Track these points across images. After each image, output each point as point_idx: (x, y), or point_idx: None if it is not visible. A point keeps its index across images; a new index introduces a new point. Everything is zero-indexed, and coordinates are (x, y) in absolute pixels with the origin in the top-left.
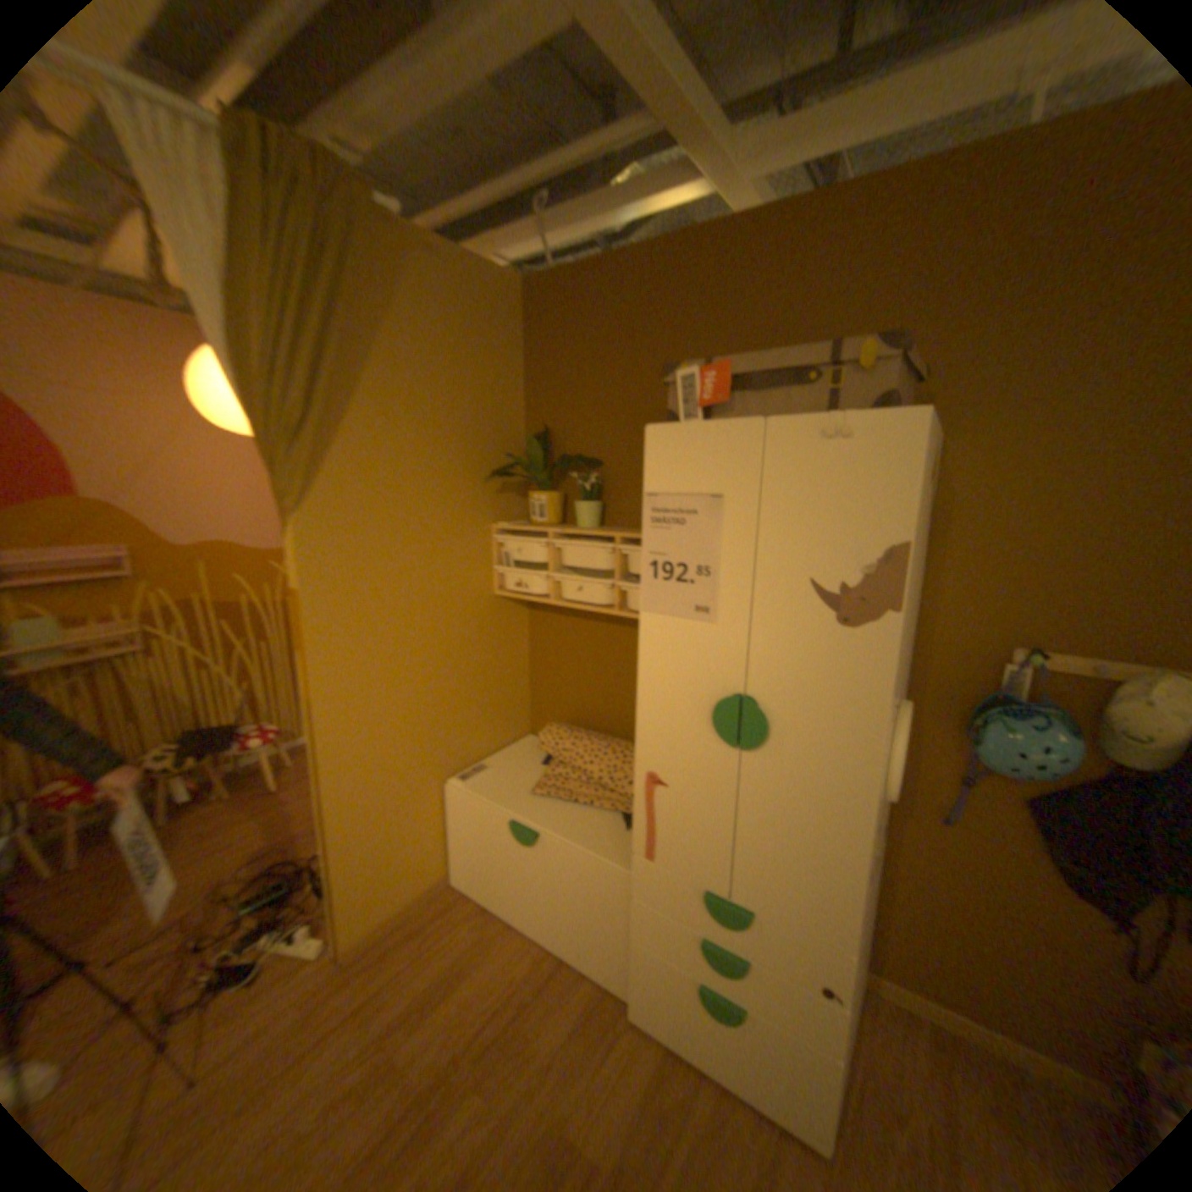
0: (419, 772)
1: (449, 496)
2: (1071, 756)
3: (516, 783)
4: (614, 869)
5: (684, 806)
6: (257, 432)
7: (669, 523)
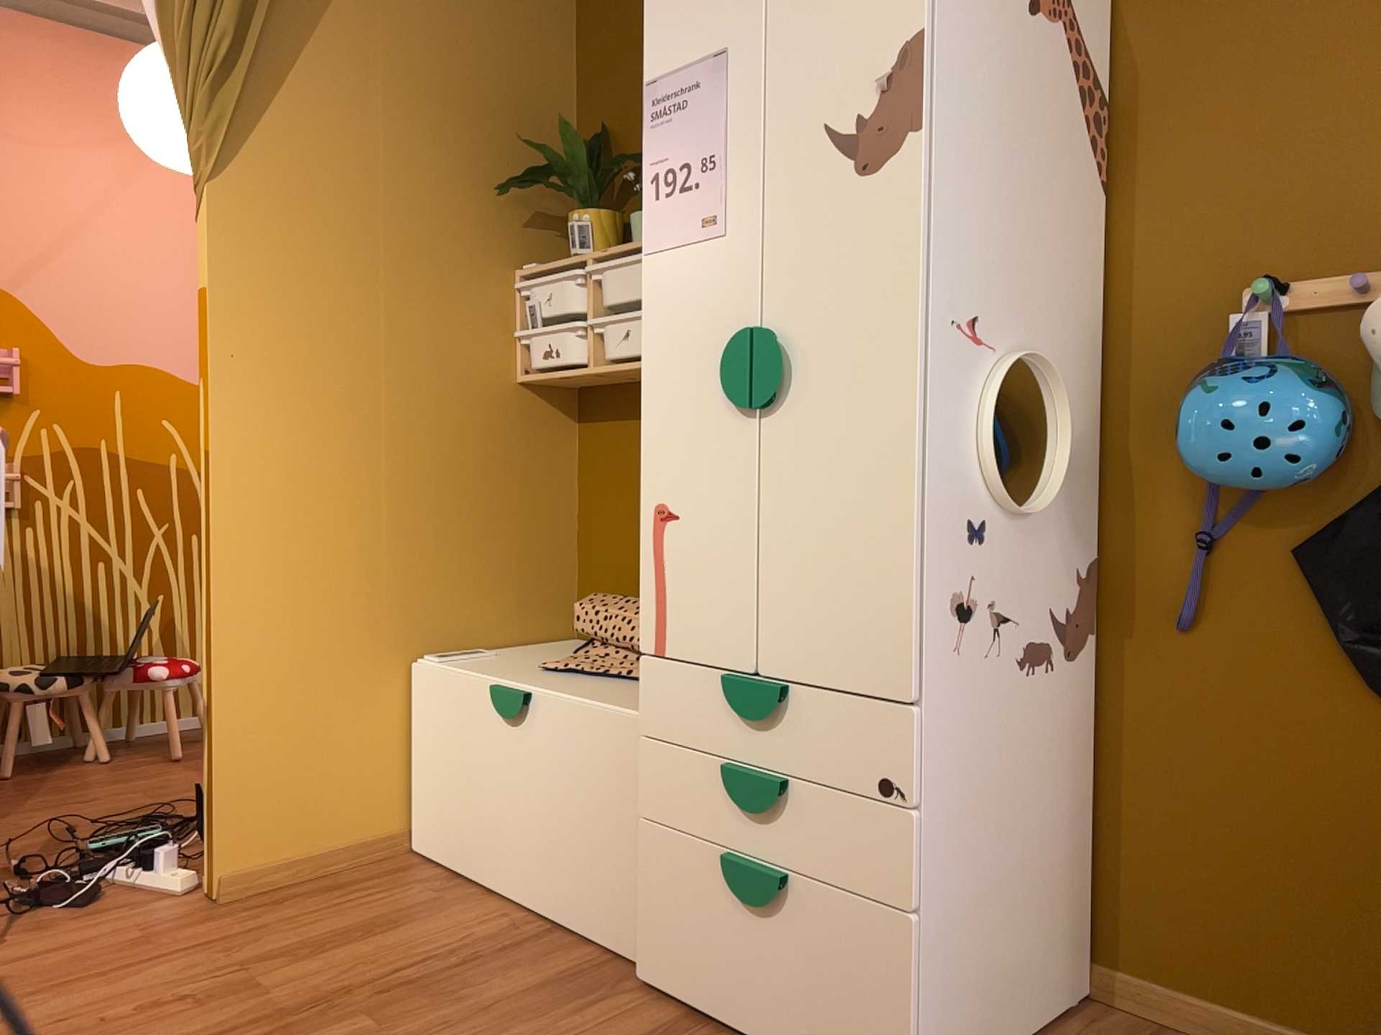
0: (367, 625)
1: (444, 209)
2: (1301, 418)
3: (518, 663)
4: (624, 716)
5: (696, 540)
6: (182, 78)
7: (670, 112)
